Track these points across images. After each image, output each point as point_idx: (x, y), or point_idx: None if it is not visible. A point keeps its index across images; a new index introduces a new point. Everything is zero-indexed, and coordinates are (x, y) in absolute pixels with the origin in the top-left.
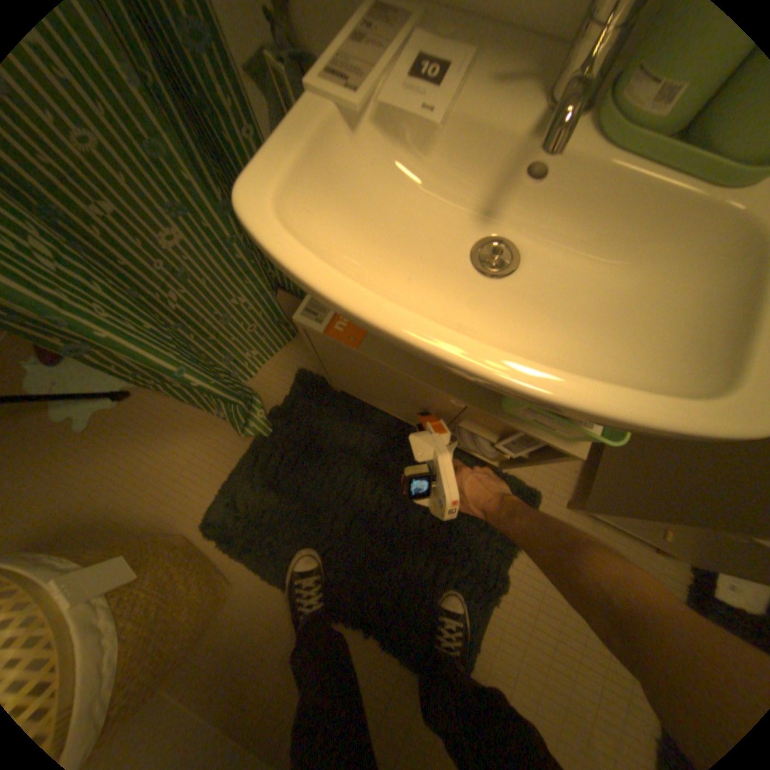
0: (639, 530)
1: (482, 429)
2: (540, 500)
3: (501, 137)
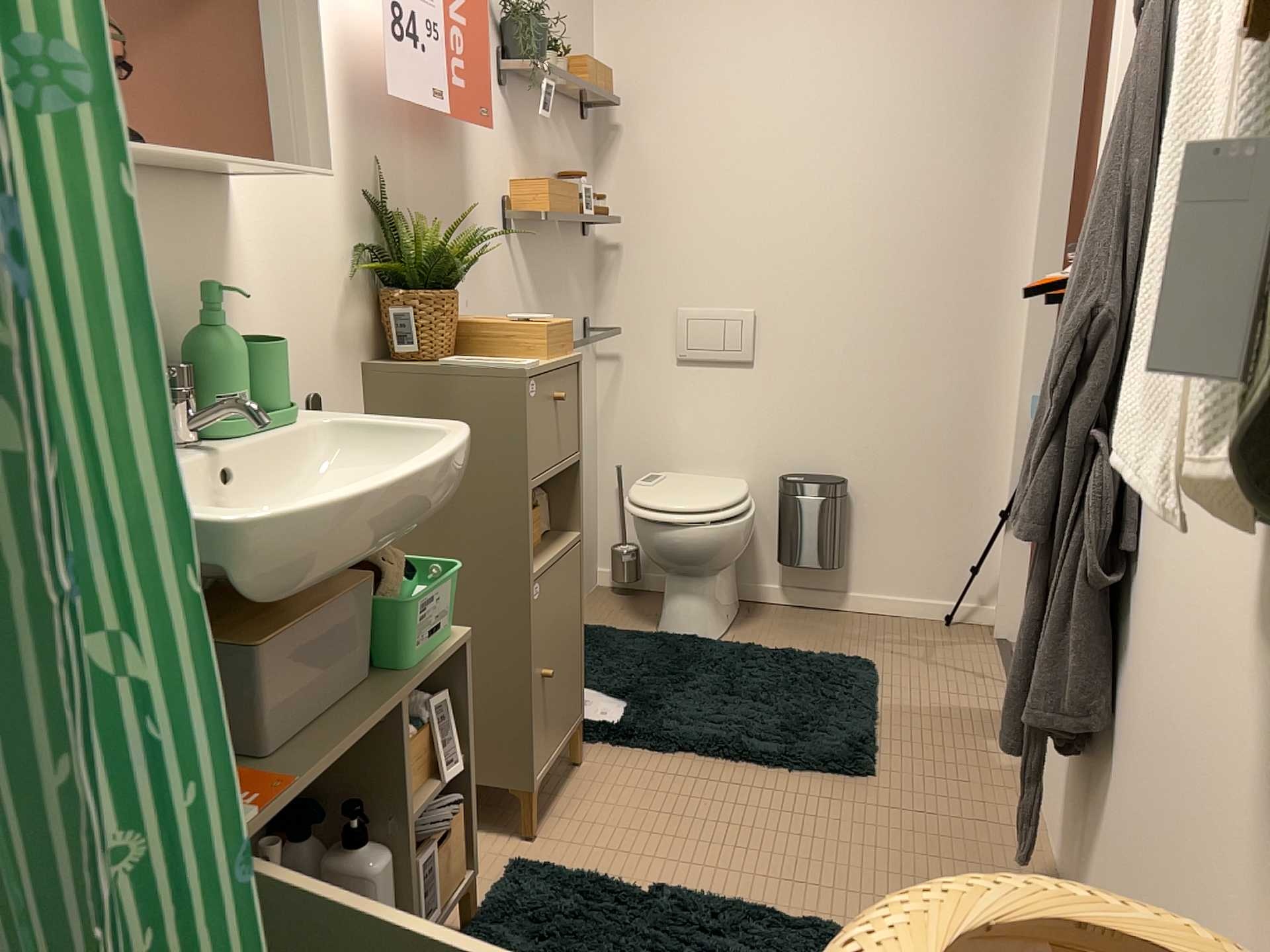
0: (552, 728)
1: (425, 787)
2: (529, 864)
3: (207, 469)
